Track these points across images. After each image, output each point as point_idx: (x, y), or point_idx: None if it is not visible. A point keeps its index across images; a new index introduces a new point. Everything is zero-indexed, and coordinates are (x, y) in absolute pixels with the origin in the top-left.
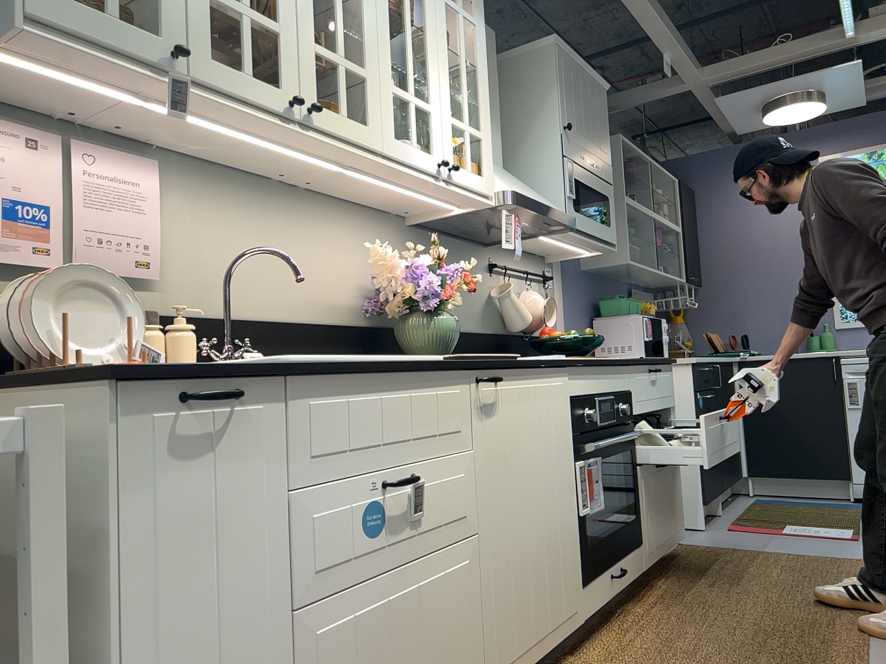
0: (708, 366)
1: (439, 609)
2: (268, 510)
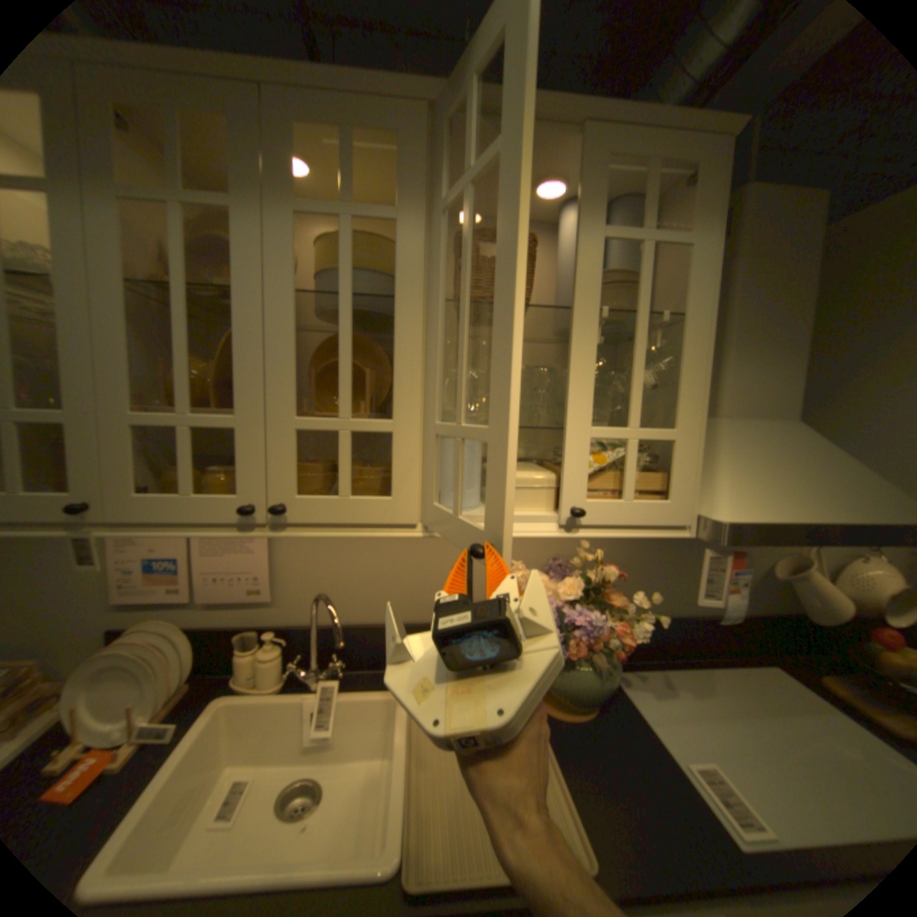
0: None
1: None
2: None
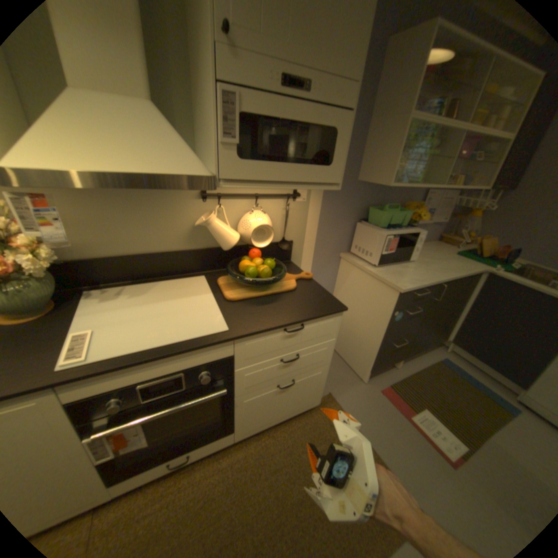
0: (428, 288)
1: None
2: None
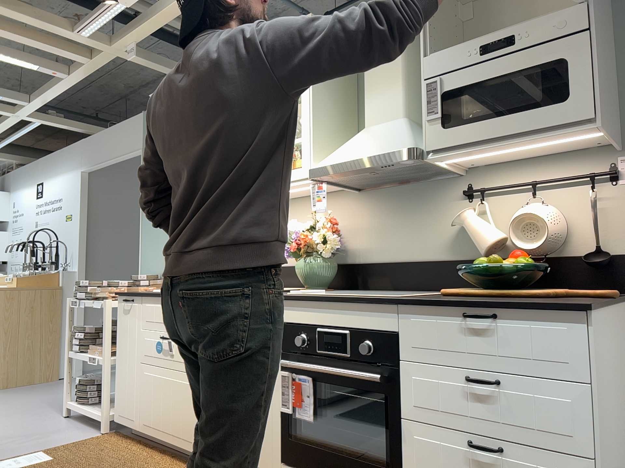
0: None
1: (178, 394)
2: (137, 332)
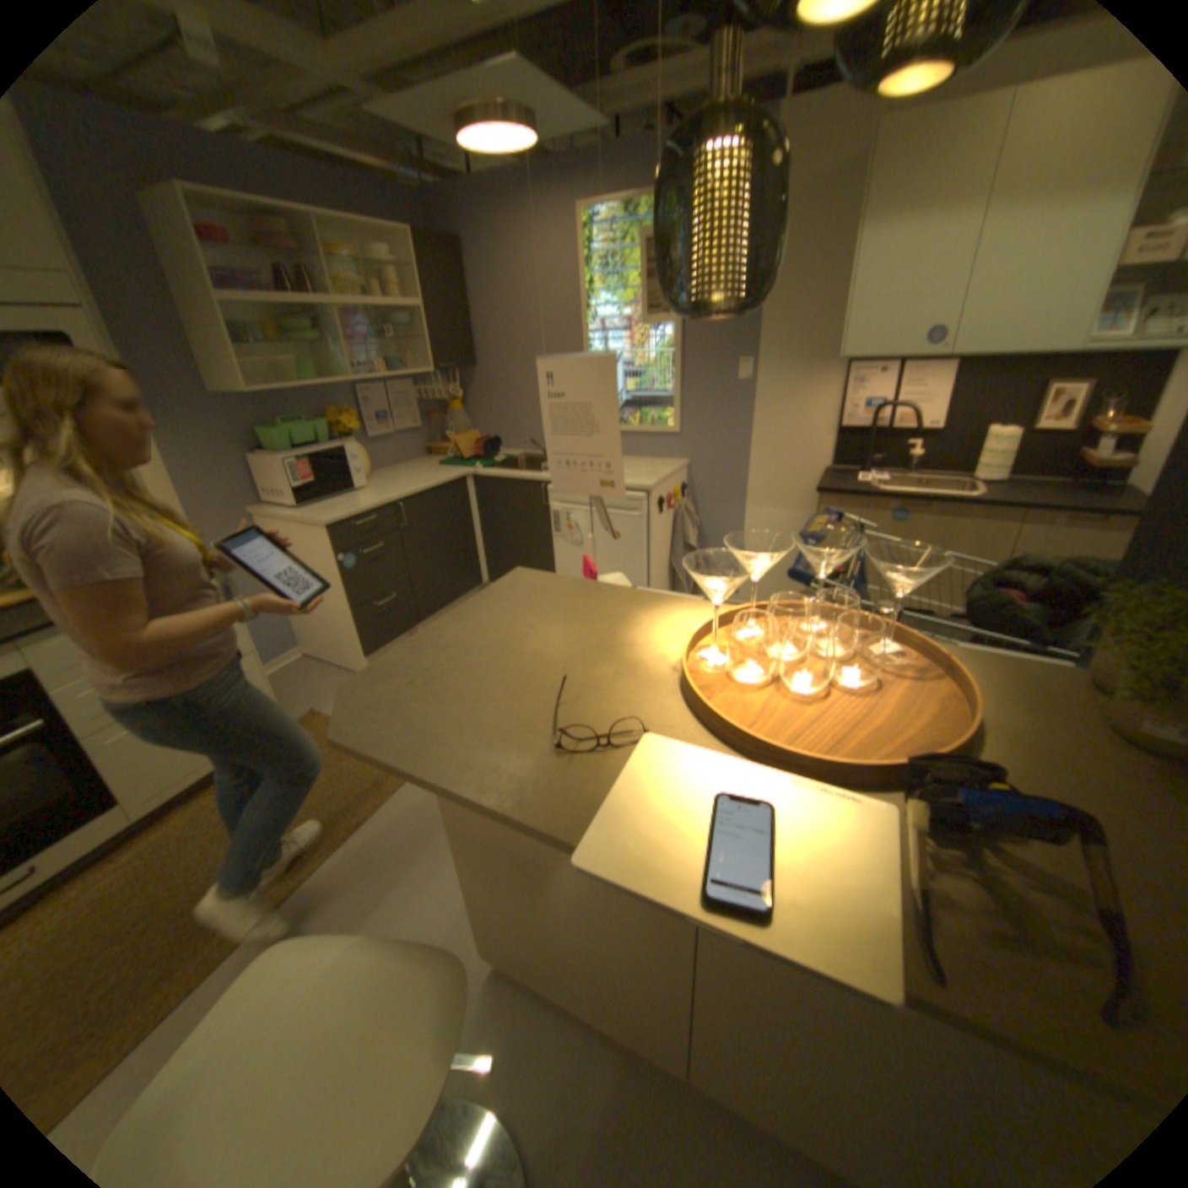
0: (375, 514)
1: None
2: None
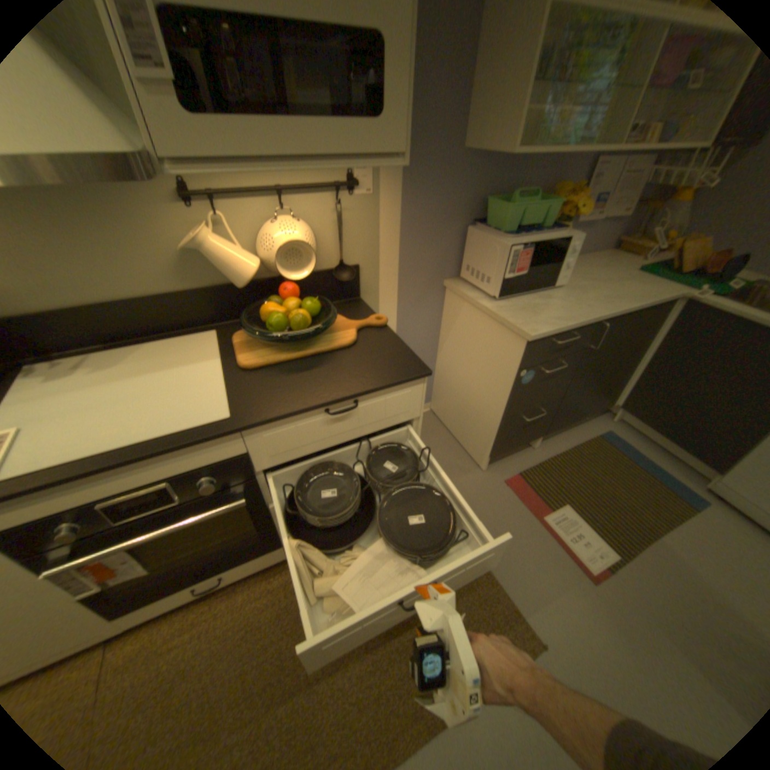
0: (578, 329)
1: None
2: None
